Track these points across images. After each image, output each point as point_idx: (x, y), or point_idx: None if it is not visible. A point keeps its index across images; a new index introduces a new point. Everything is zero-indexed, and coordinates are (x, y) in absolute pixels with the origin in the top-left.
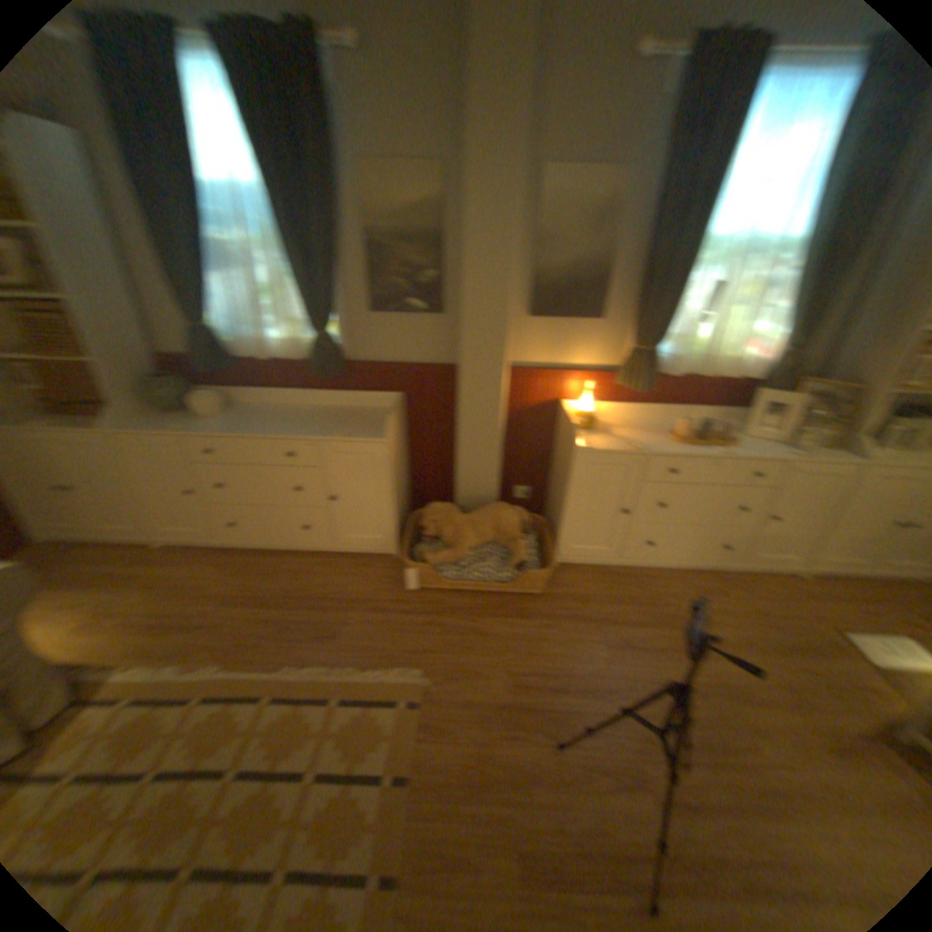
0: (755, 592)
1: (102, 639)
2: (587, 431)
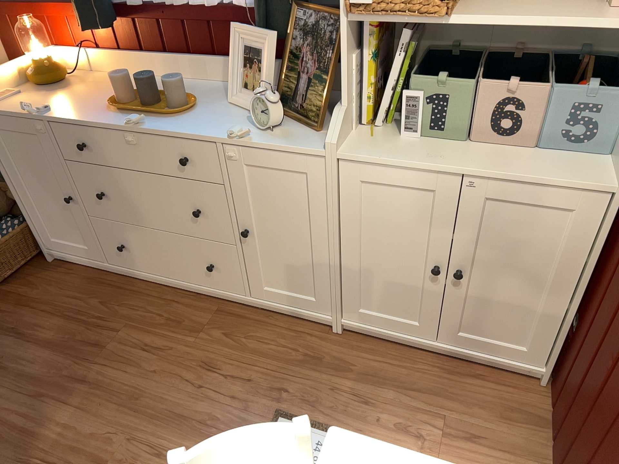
0: (244, 334)
1: None
2: (39, 86)
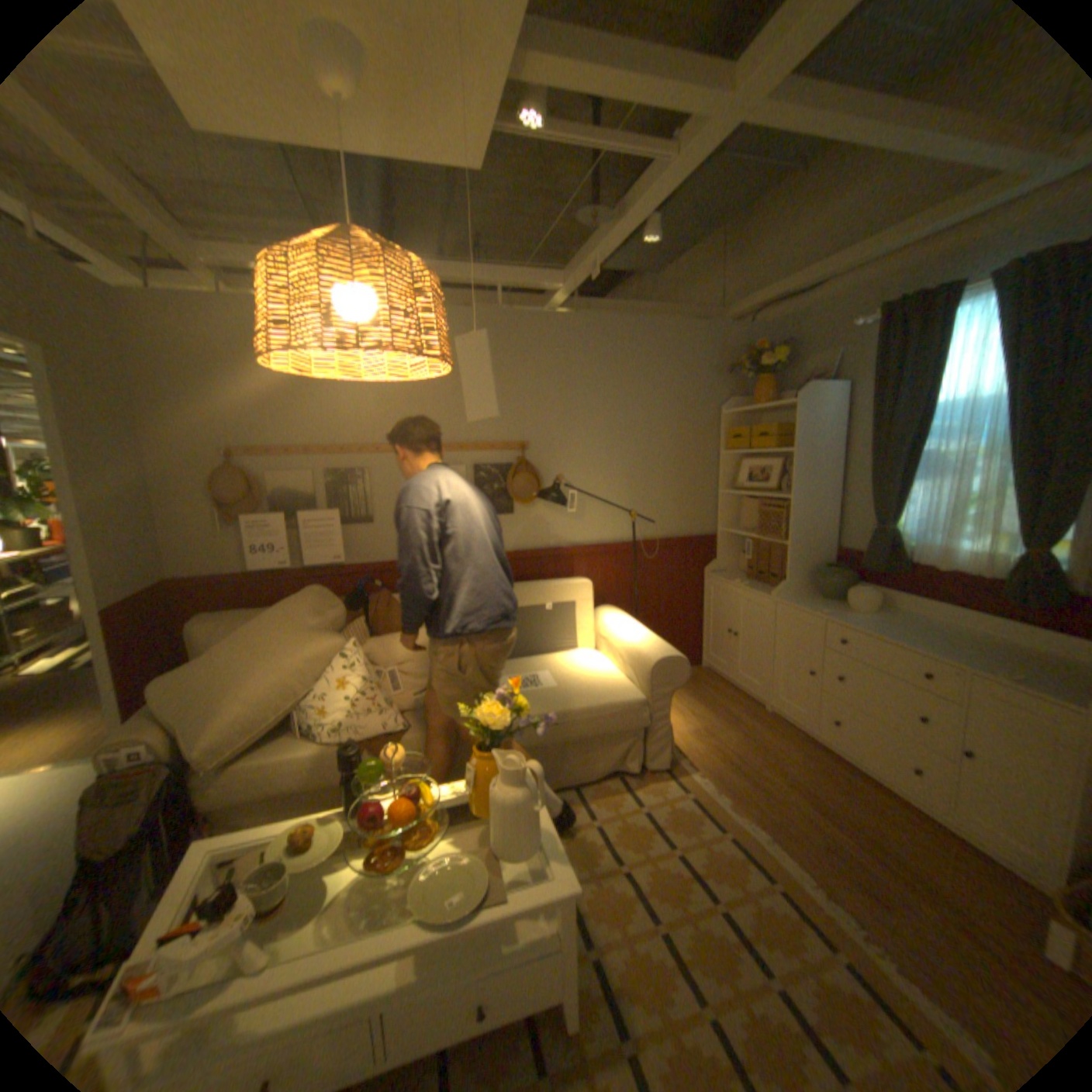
0: None
1: (698, 748)
2: None
